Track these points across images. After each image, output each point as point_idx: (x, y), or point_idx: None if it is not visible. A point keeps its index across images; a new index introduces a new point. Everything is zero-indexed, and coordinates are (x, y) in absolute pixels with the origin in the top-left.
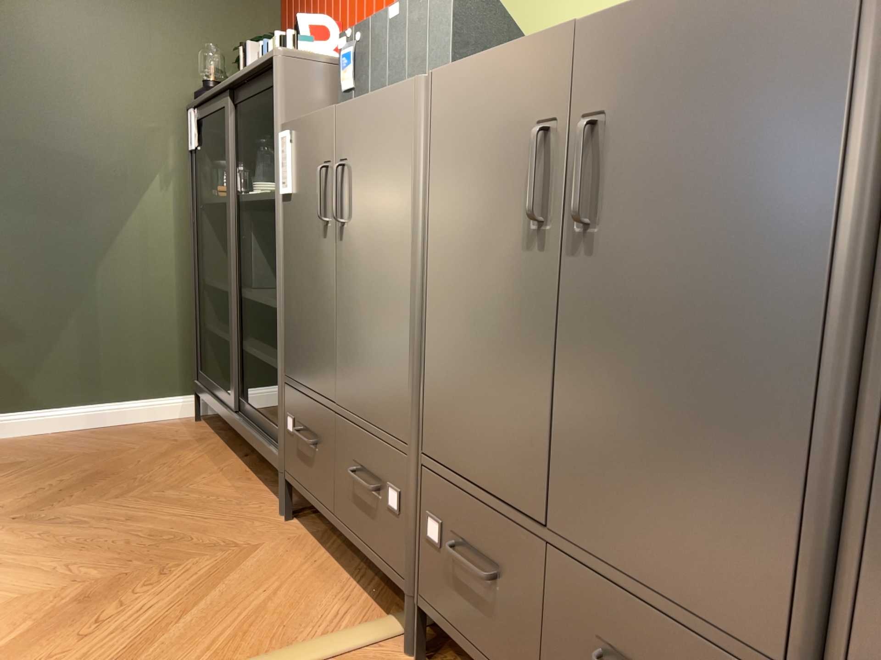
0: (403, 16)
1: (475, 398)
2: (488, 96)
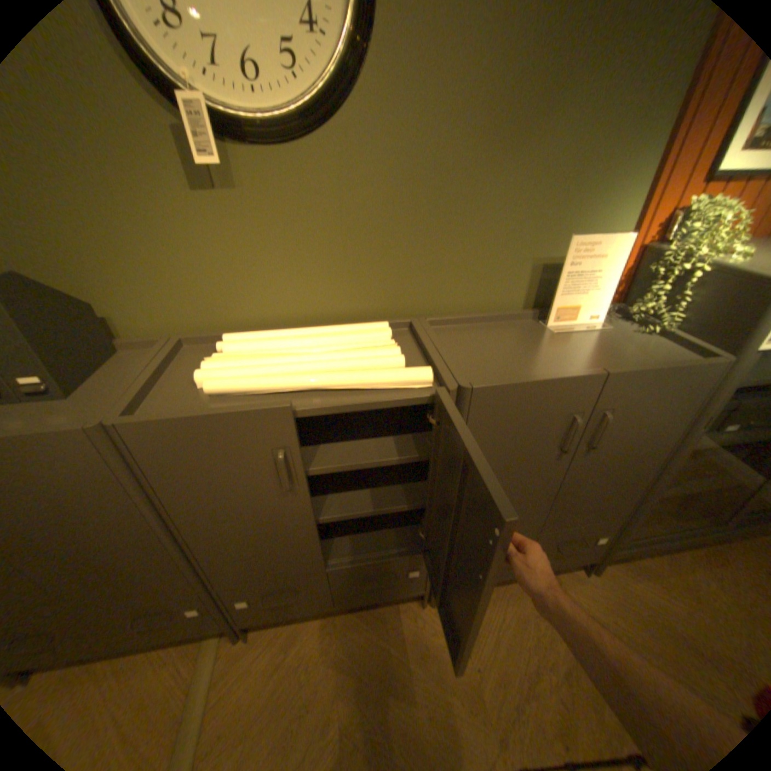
0: None
1: (258, 555)
2: (211, 437)
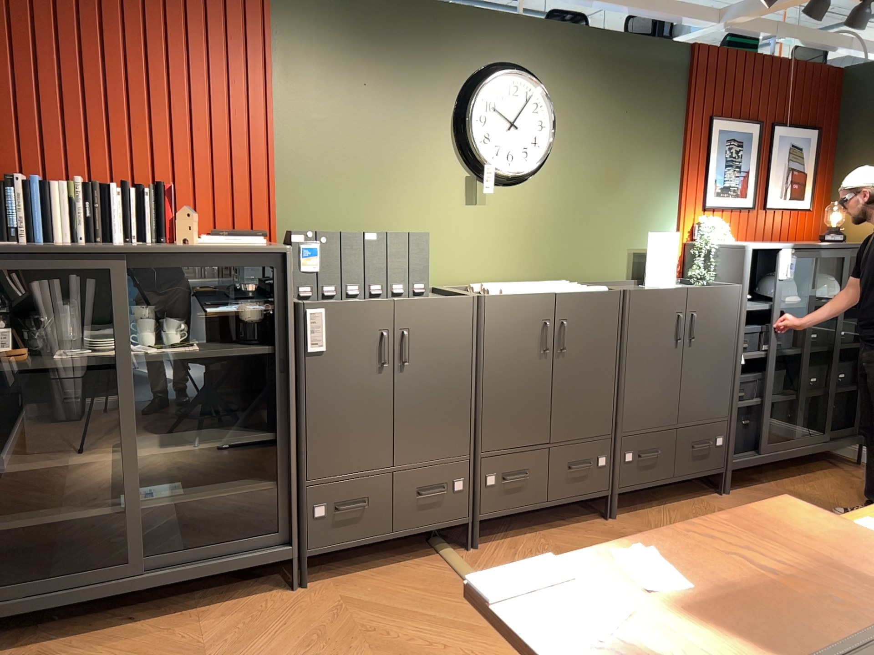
0: (381, 239)
1: (516, 417)
2: (520, 309)
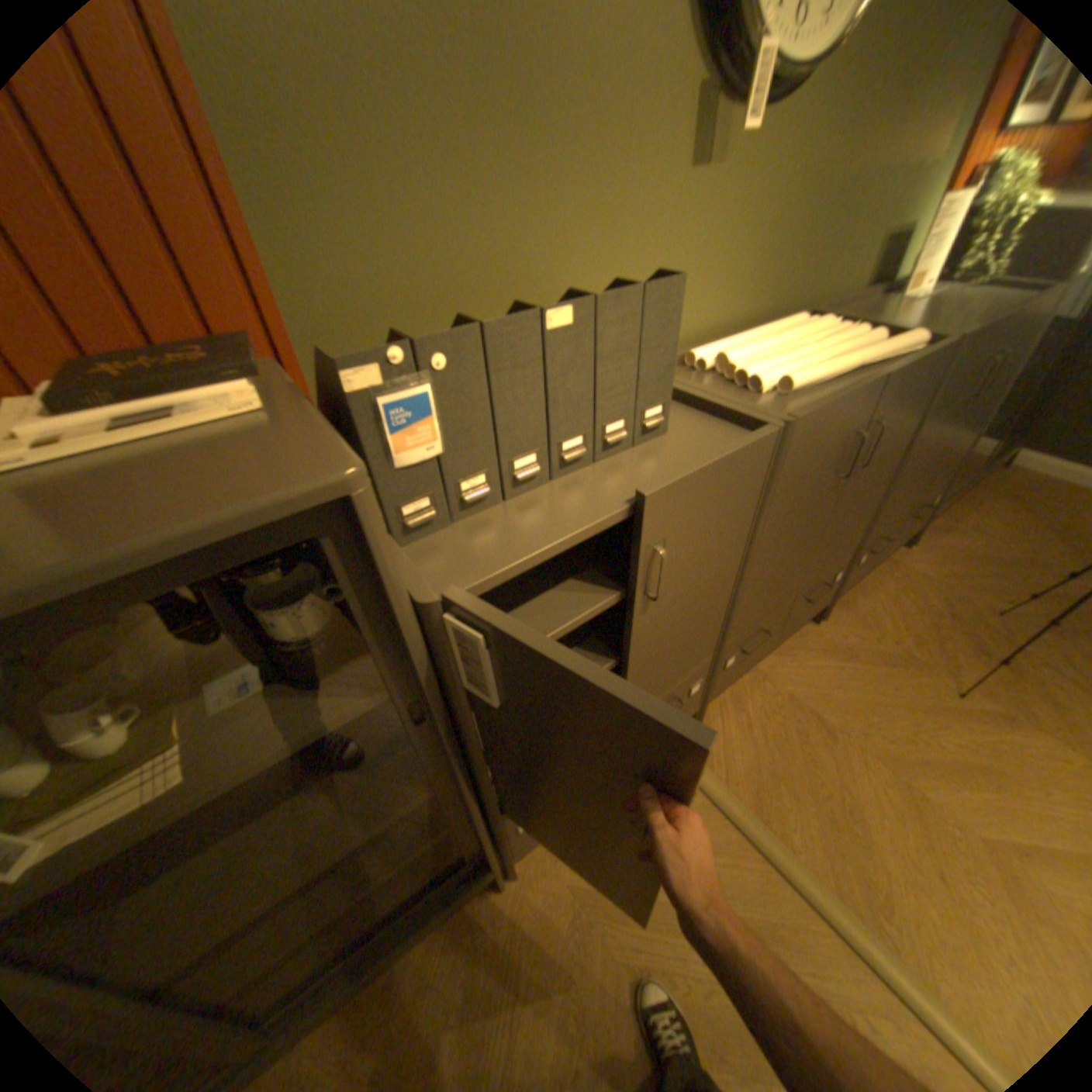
0: (585, 321)
1: (777, 581)
2: (835, 423)
